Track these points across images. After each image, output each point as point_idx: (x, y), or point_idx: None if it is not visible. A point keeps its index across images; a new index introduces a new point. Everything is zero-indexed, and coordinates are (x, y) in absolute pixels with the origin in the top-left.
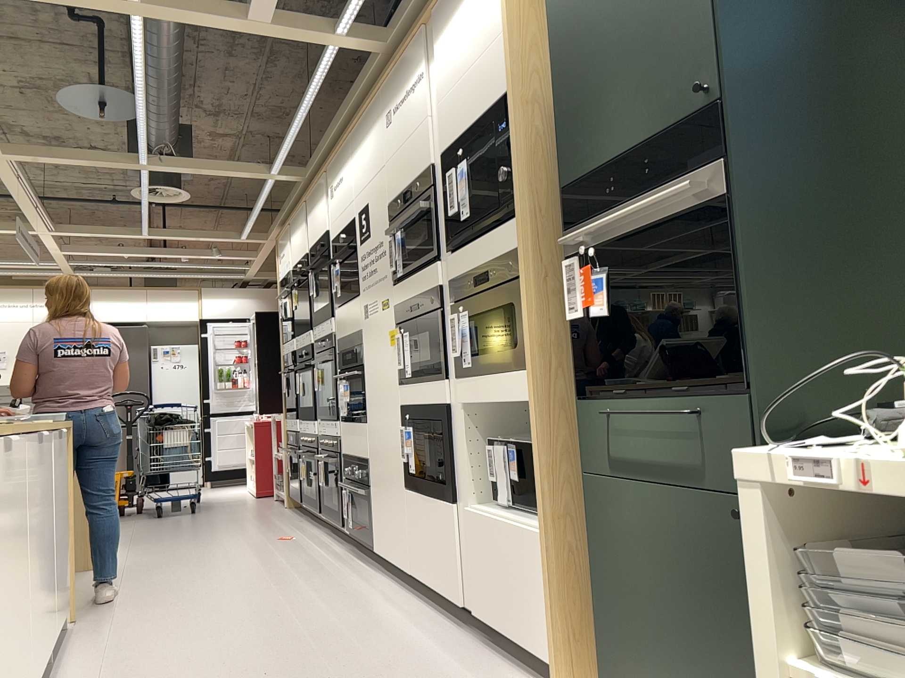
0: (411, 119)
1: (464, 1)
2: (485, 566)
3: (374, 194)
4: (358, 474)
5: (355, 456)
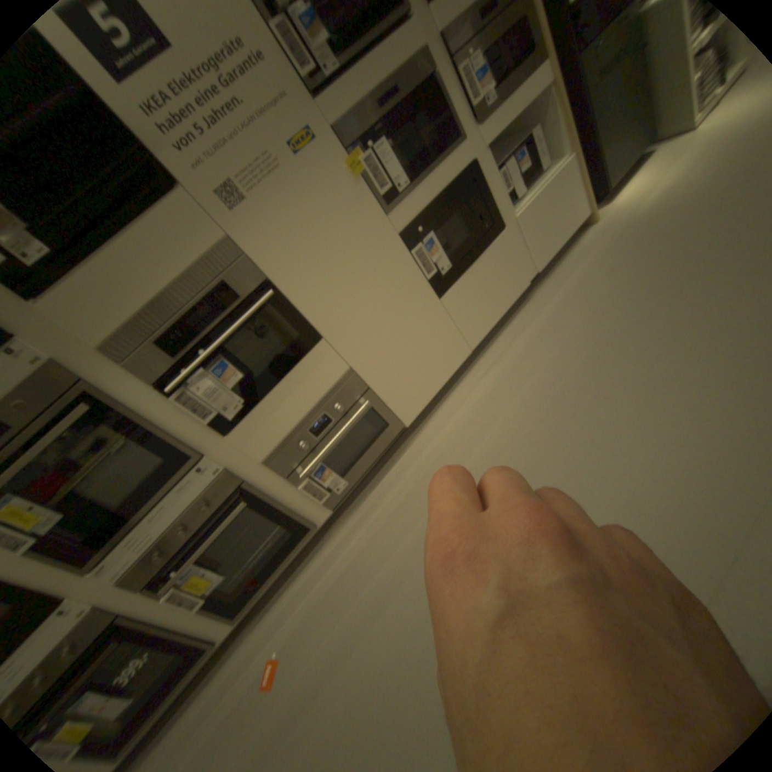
0: None
1: None
2: (542, 229)
3: None
4: (337, 408)
5: (310, 407)
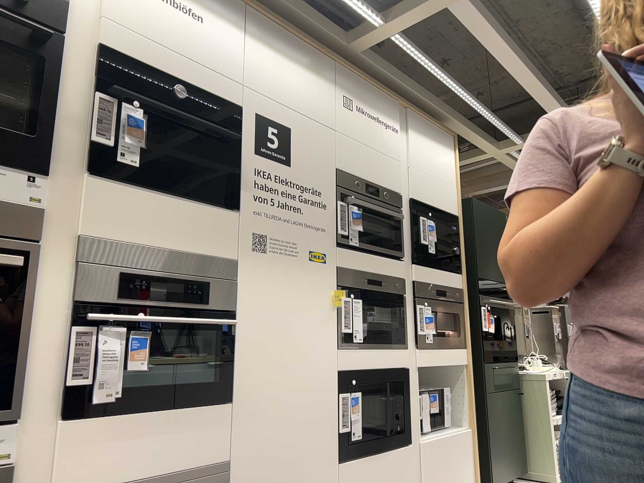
0: (381, 142)
1: (432, 141)
2: (436, 474)
3: (307, 133)
4: None
5: (160, 473)
